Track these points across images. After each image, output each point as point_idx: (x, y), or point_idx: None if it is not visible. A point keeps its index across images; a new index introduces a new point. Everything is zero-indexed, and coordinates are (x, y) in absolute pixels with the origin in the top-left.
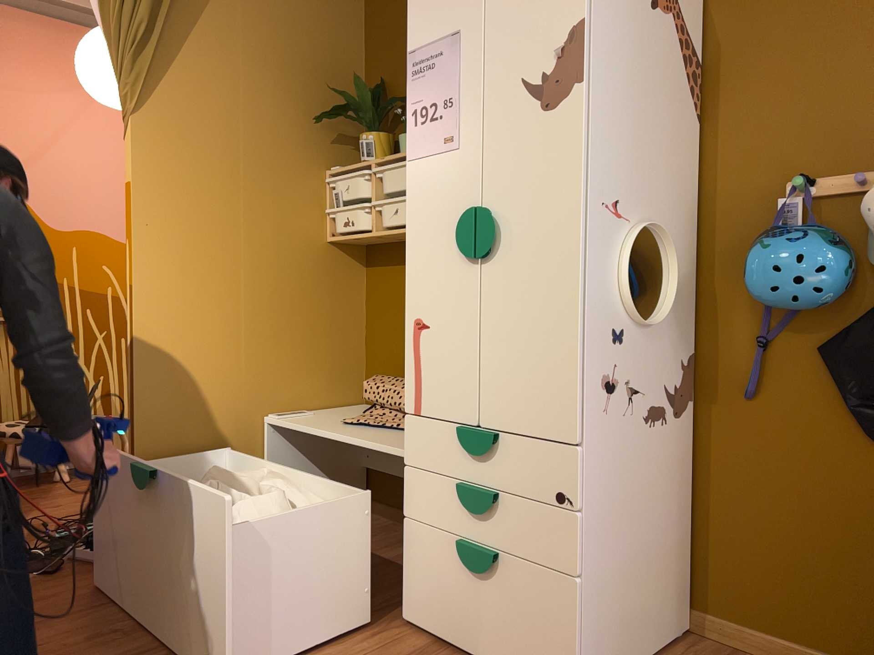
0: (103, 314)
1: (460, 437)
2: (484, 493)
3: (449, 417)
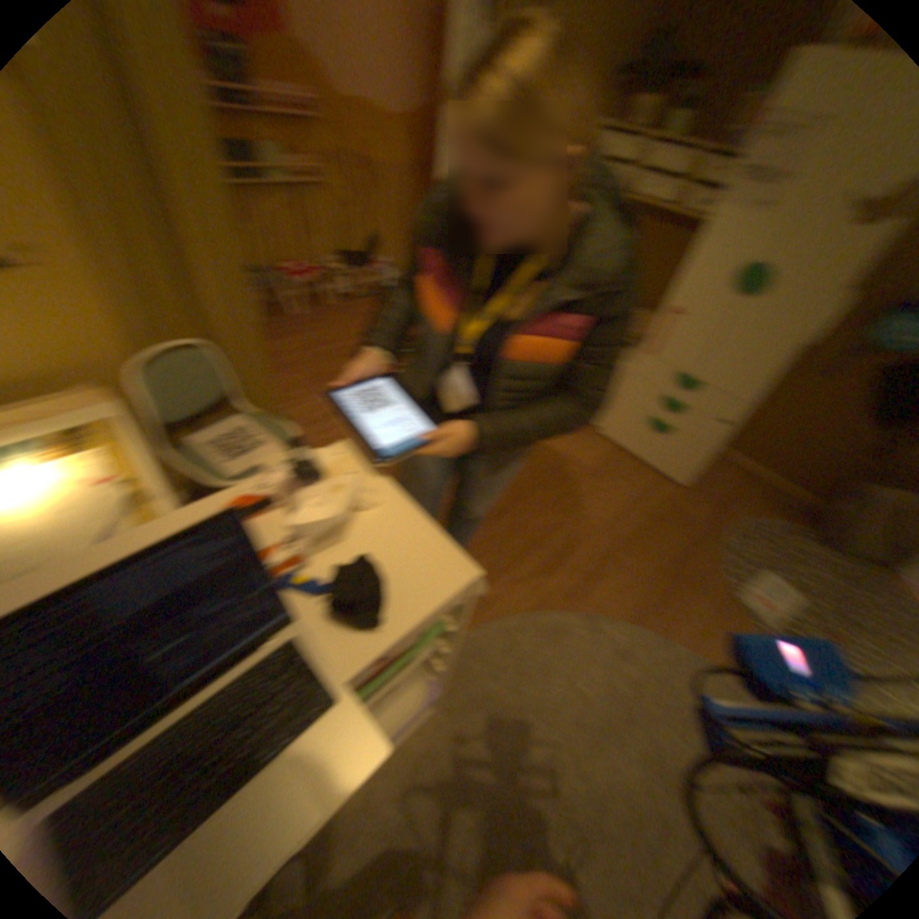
0: (376, 176)
1: (680, 376)
2: (684, 405)
3: (676, 364)
